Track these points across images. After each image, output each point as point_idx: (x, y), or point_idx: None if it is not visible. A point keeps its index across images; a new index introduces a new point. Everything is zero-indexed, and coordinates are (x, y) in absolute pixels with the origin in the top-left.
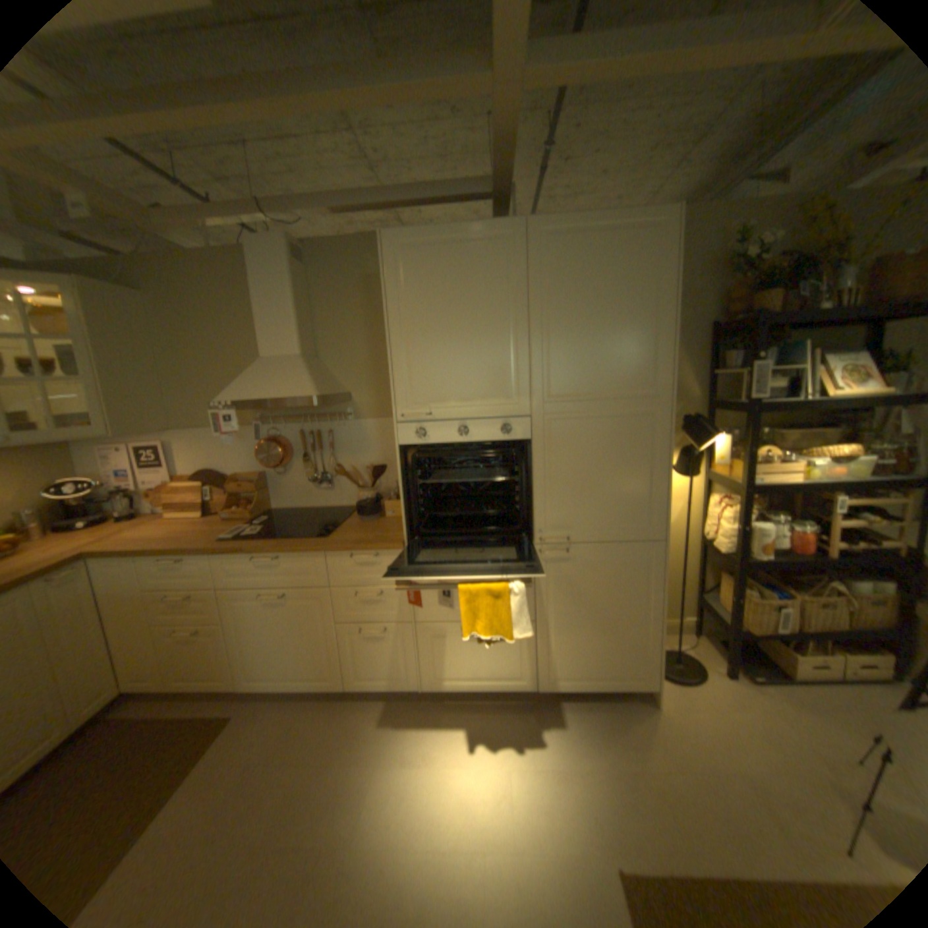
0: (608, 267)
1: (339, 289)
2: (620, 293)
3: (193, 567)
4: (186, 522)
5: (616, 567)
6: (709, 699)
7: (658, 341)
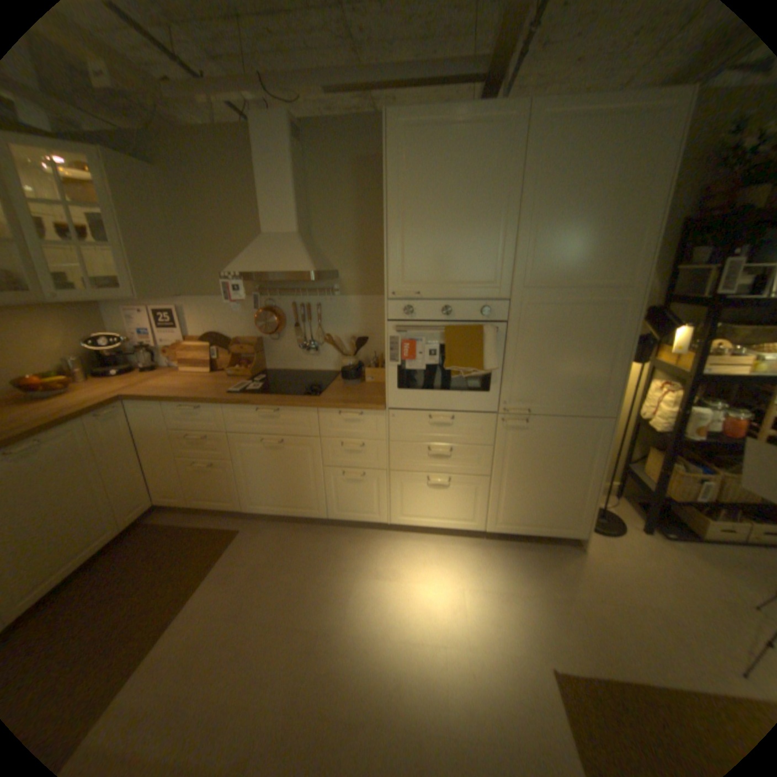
0: (606, 154)
1: (332, 170)
2: (614, 181)
3: (209, 413)
4: (198, 376)
5: (568, 437)
6: (627, 548)
7: (643, 233)
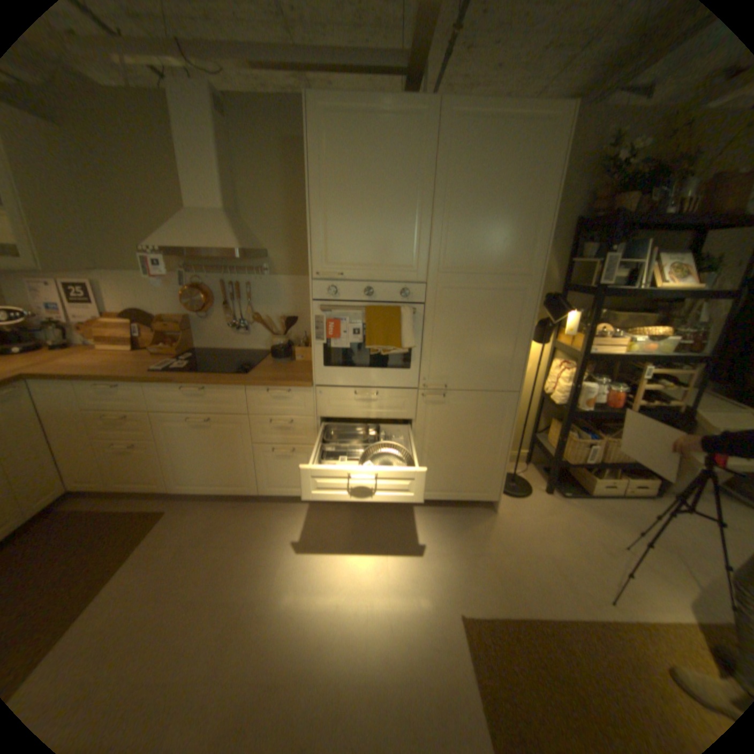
0: (506, 154)
1: (259, 149)
2: (514, 180)
3: (128, 393)
4: (118, 355)
5: (479, 409)
6: (531, 506)
7: (538, 227)
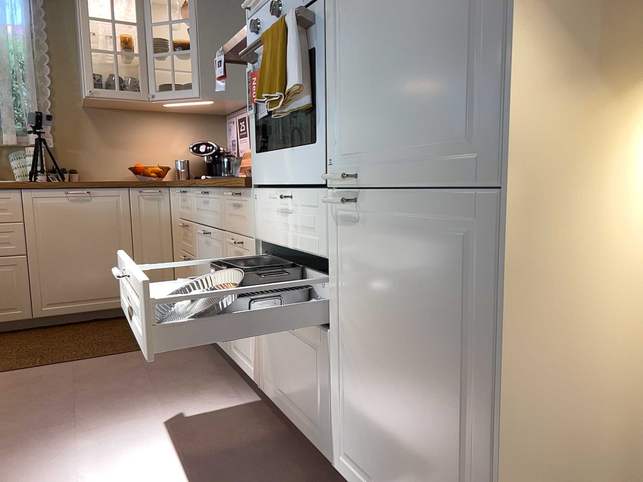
0: None
1: None
2: None
3: (189, 198)
4: None
5: (423, 251)
6: None
7: None
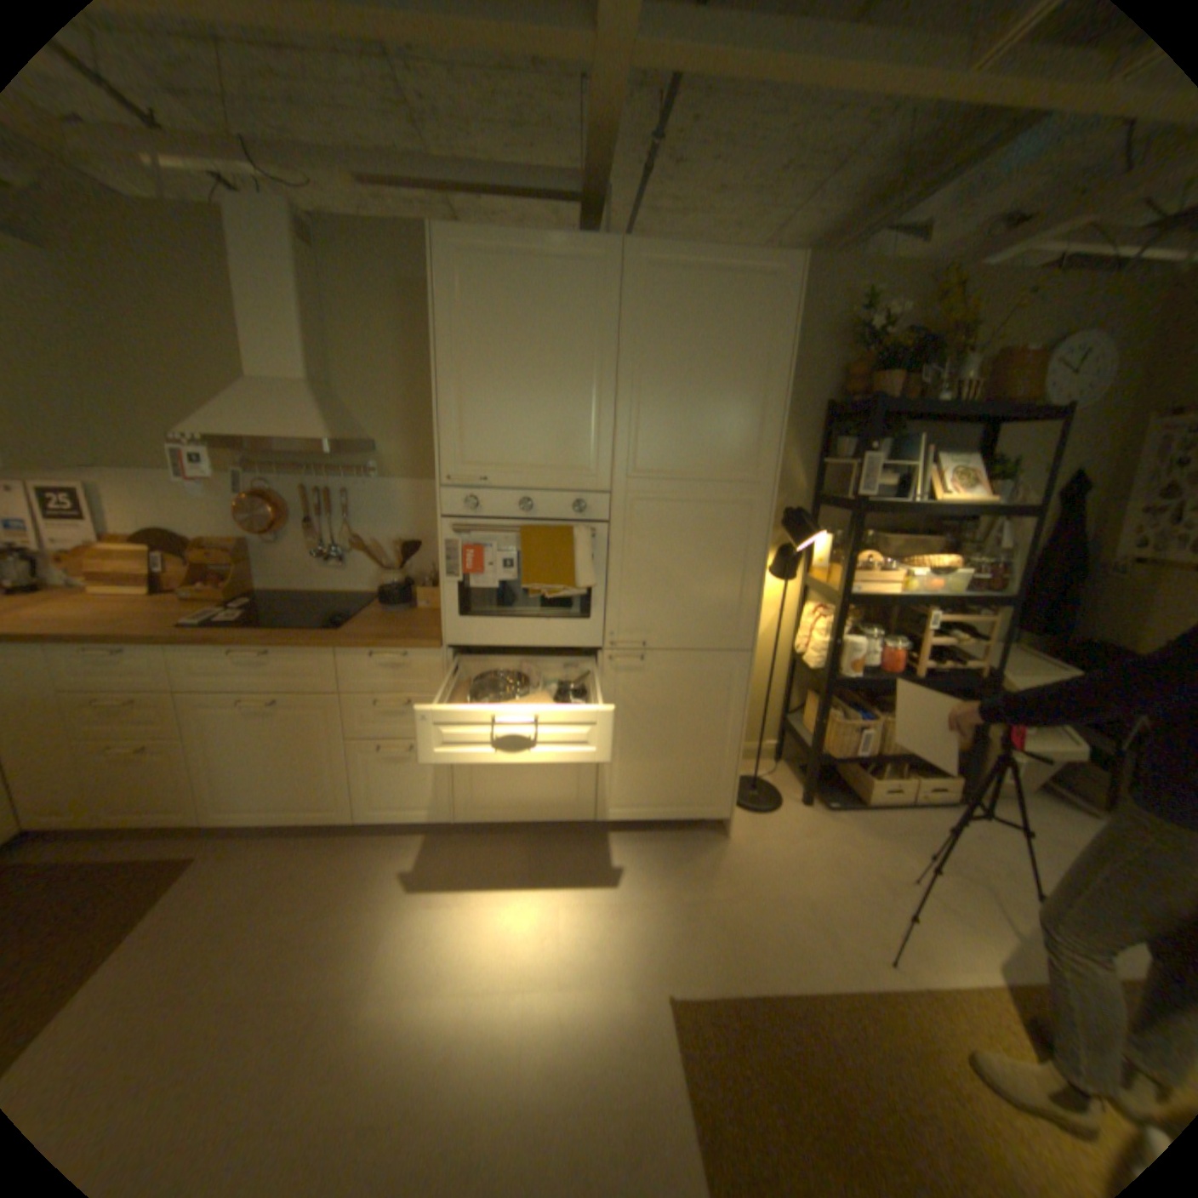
0: (716, 318)
1: (364, 294)
2: (728, 352)
3: (141, 662)
4: (125, 601)
5: (695, 678)
6: (780, 825)
7: (765, 417)
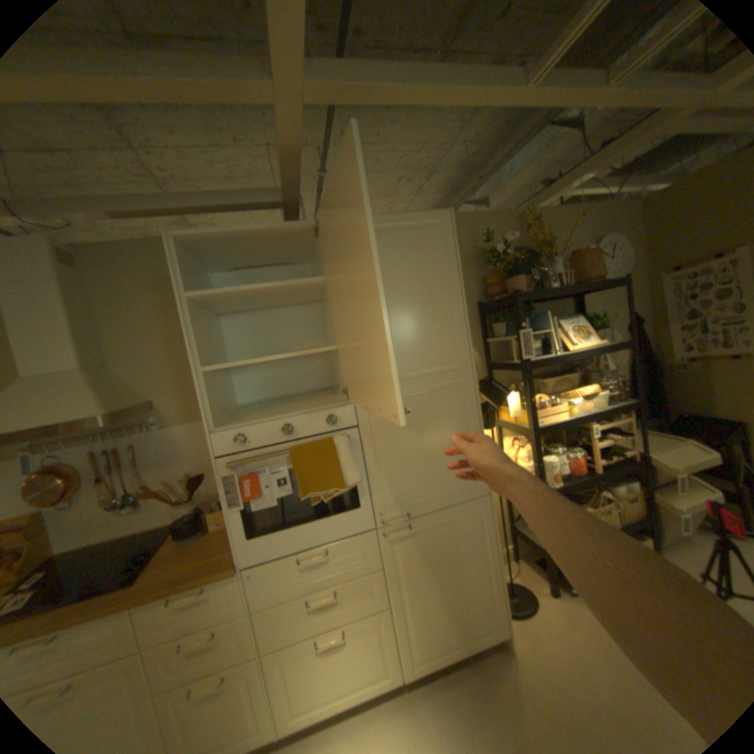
0: (401, 262)
1: (126, 293)
2: (415, 283)
3: None
4: None
5: (454, 530)
6: (546, 626)
7: (453, 321)
